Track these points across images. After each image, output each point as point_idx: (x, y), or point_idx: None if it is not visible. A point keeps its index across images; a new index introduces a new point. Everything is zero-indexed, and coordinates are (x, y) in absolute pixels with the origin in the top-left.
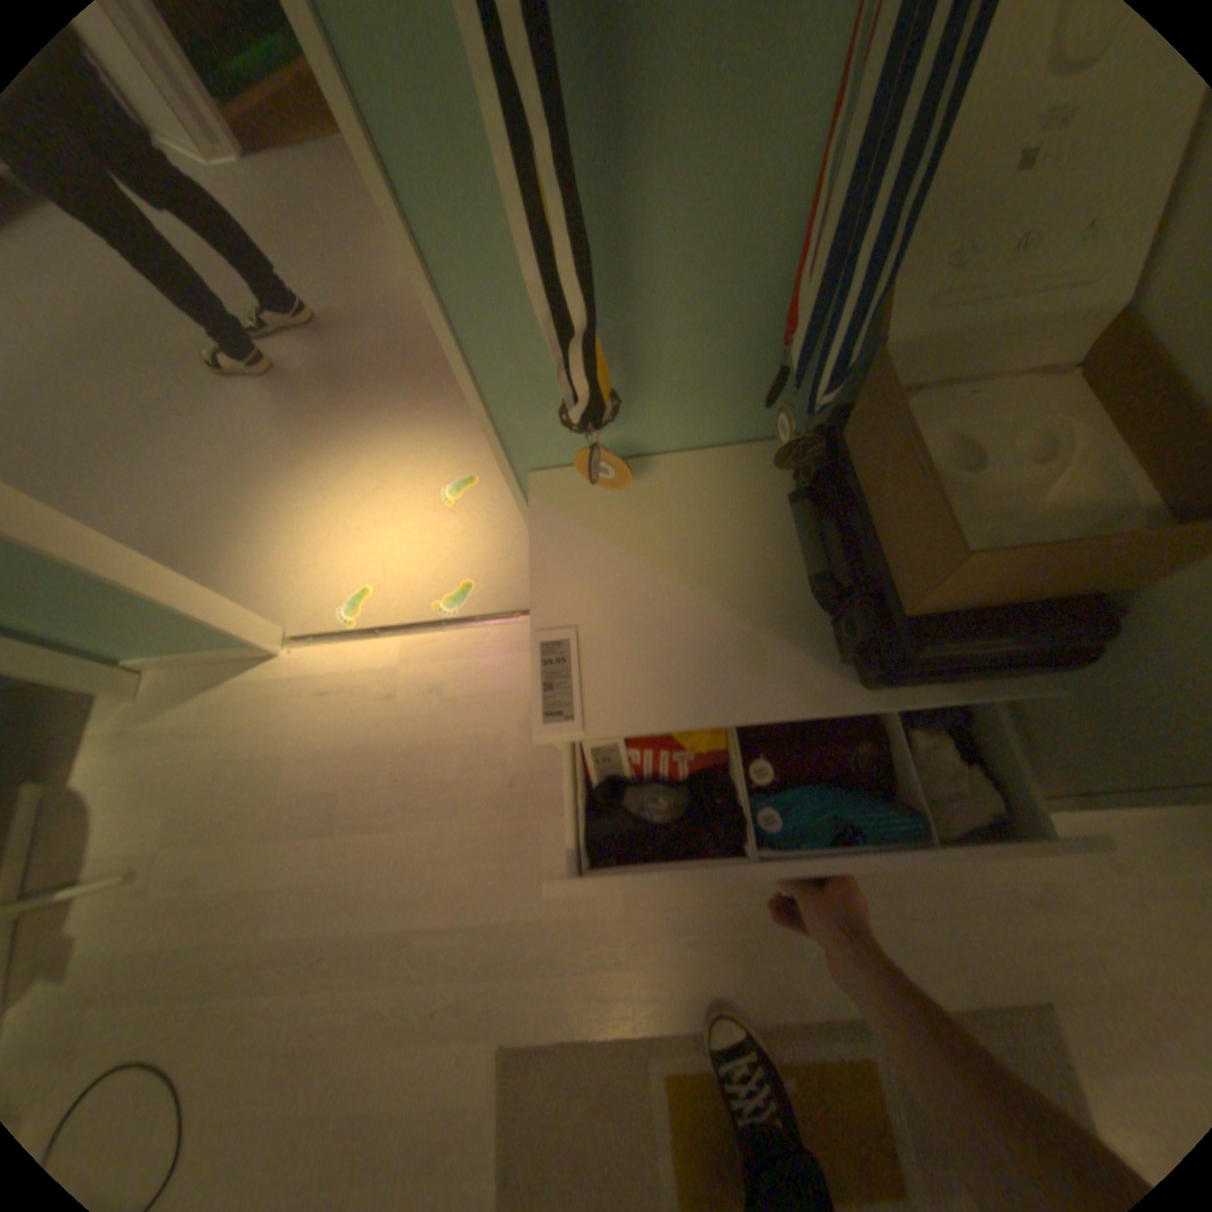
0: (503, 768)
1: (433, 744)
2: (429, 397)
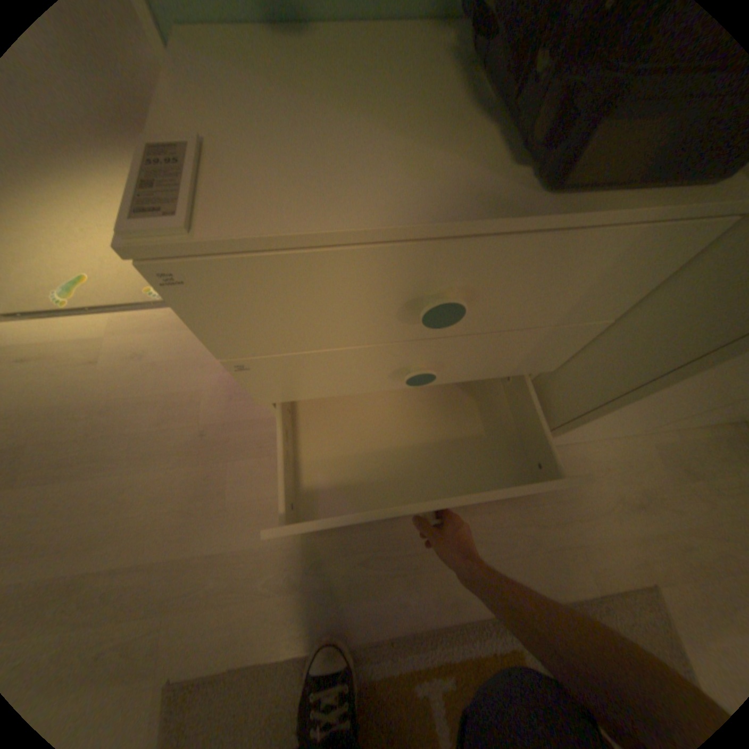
0: (196, 418)
1: (130, 400)
2: None
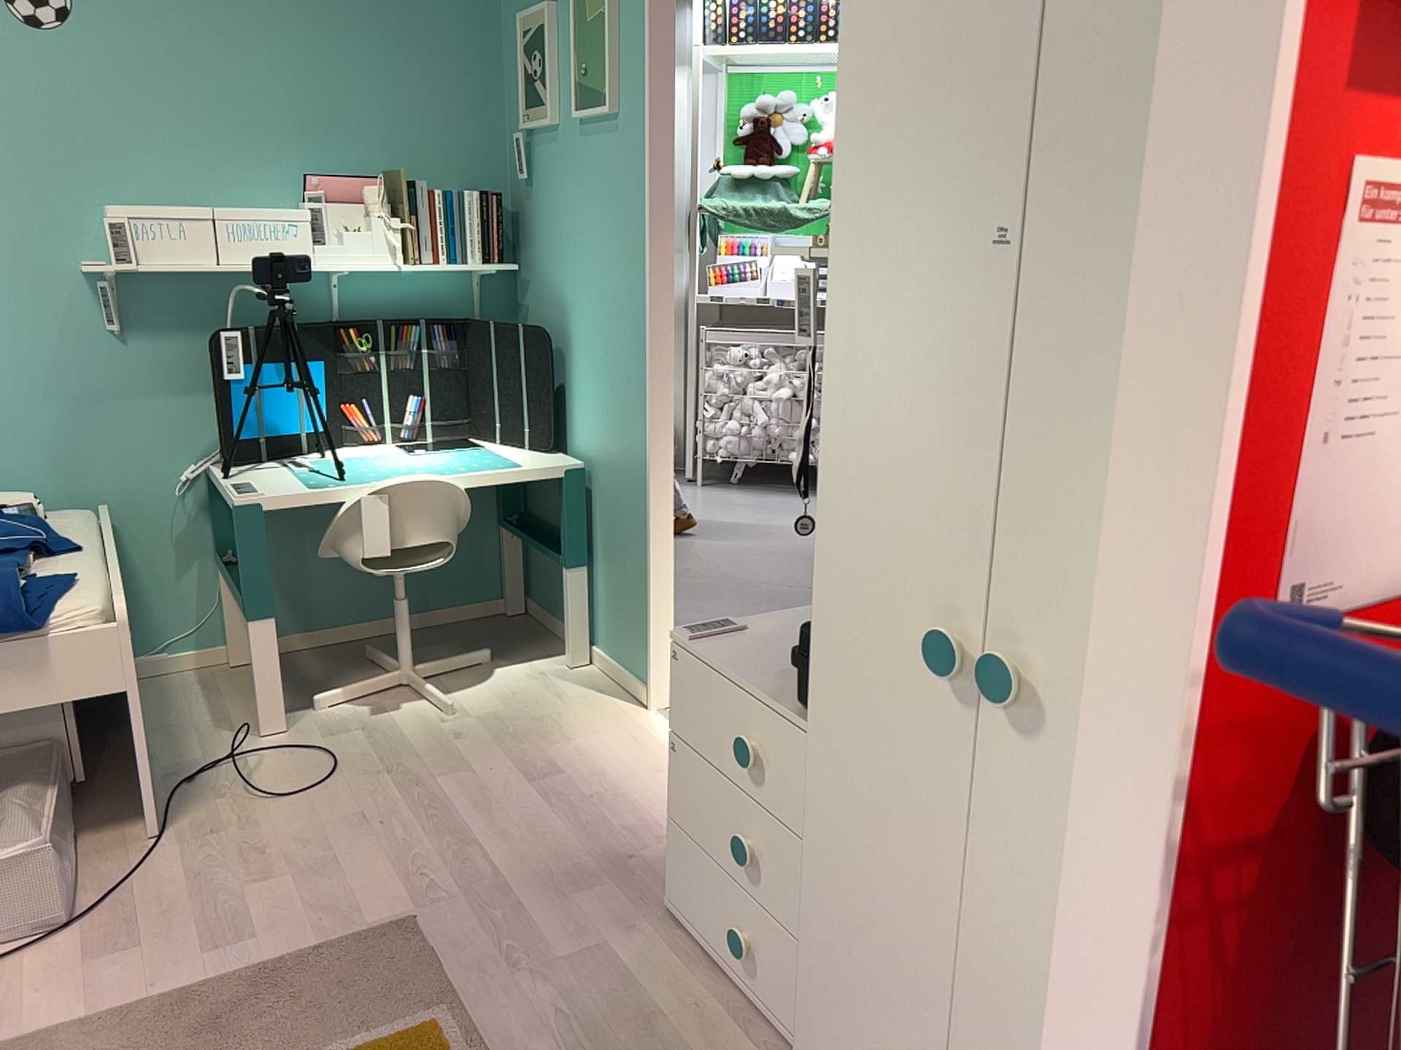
0: (645, 848)
1: (637, 806)
2: None
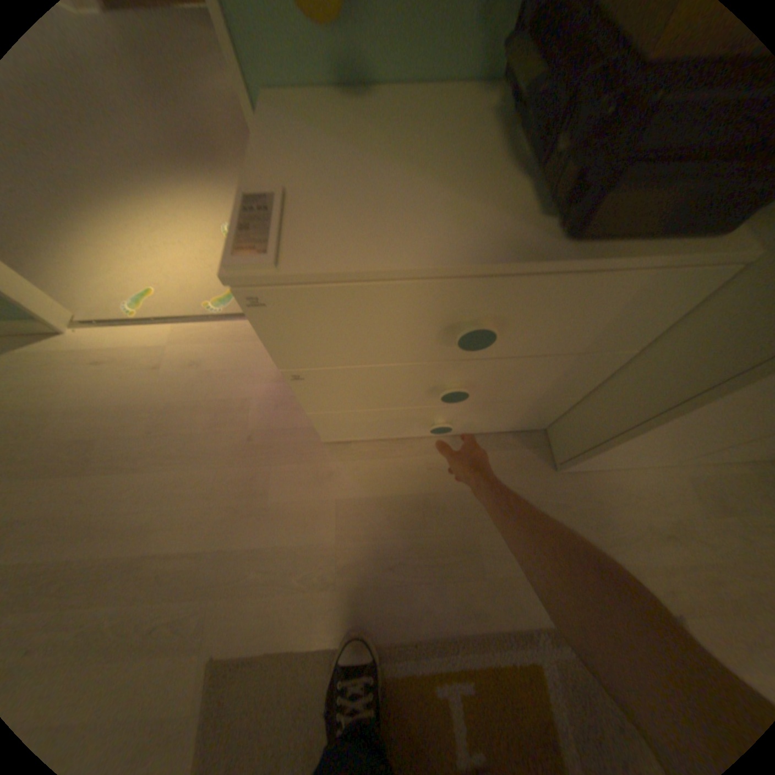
0: (245, 424)
1: (188, 404)
2: (221, 166)
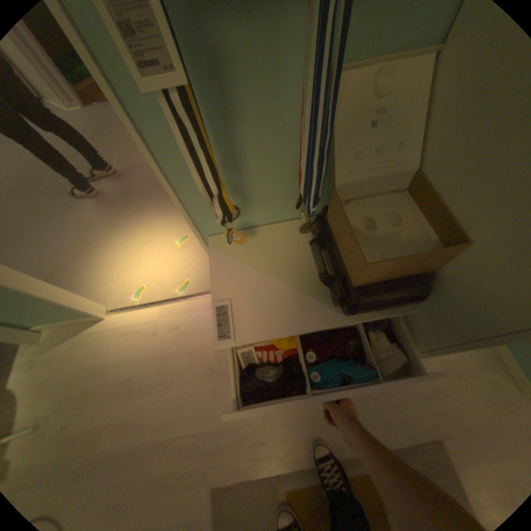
0: (207, 360)
1: (175, 352)
2: (167, 202)
